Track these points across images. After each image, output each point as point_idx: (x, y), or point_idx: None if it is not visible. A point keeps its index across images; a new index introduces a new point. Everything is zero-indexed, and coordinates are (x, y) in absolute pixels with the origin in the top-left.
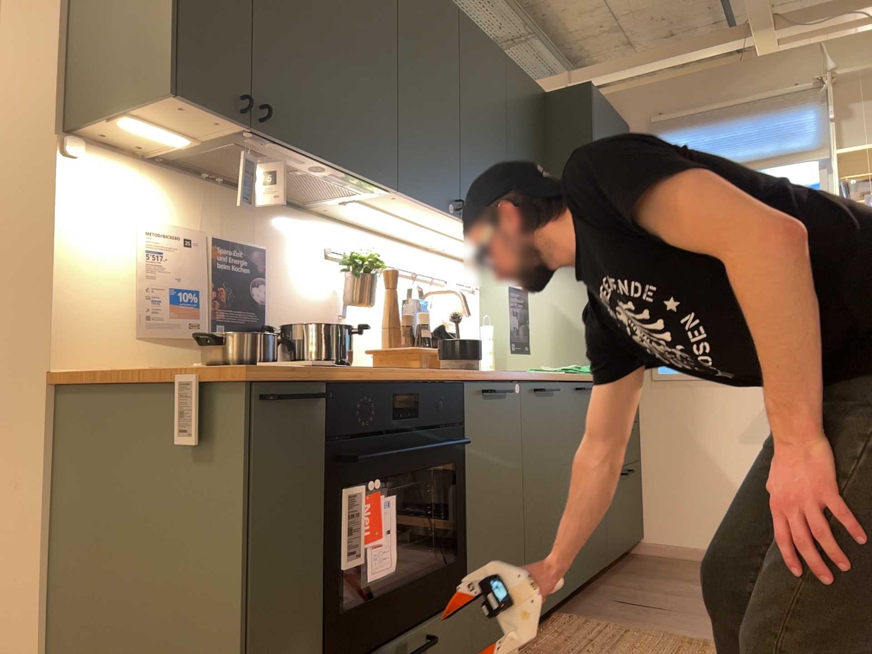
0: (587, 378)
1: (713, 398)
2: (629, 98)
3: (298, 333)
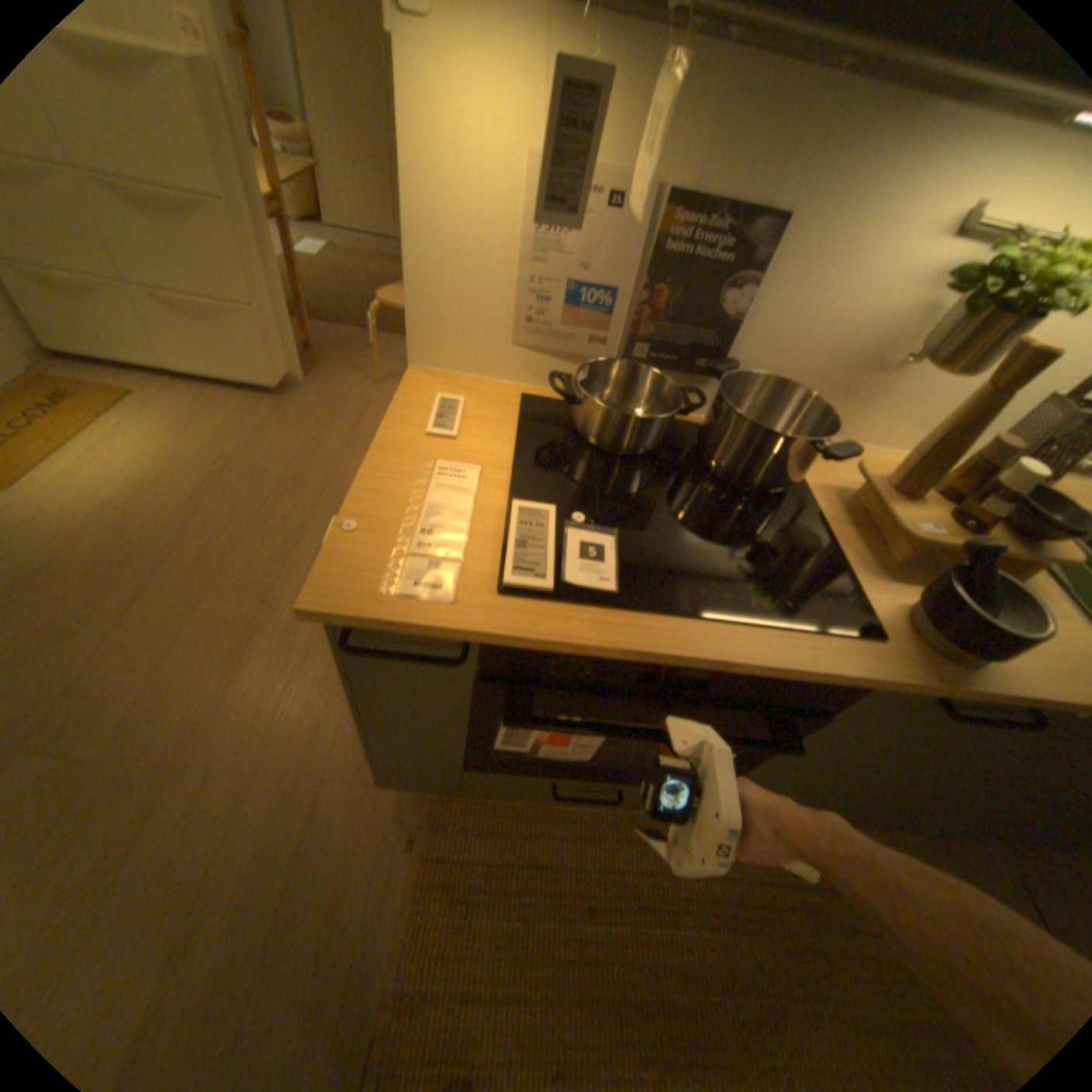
0: None
1: None
2: None
3: (729, 408)
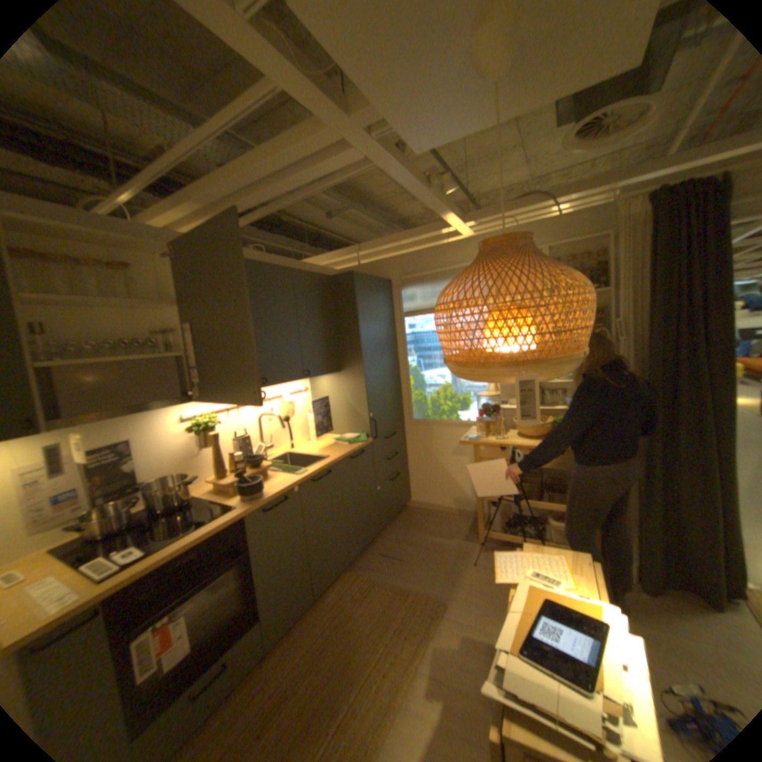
0: (358, 446)
1: (439, 433)
2: (390, 262)
3: (148, 494)
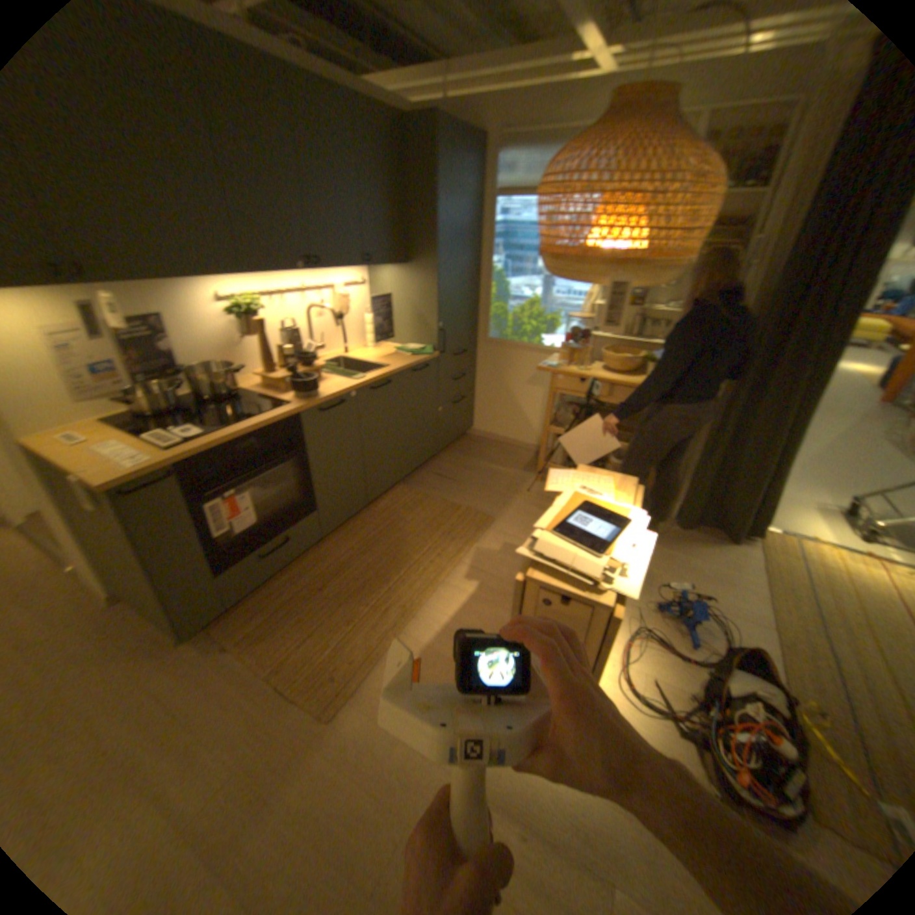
0: (423, 360)
1: (516, 358)
2: (490, 103)
3: (195, 377)
